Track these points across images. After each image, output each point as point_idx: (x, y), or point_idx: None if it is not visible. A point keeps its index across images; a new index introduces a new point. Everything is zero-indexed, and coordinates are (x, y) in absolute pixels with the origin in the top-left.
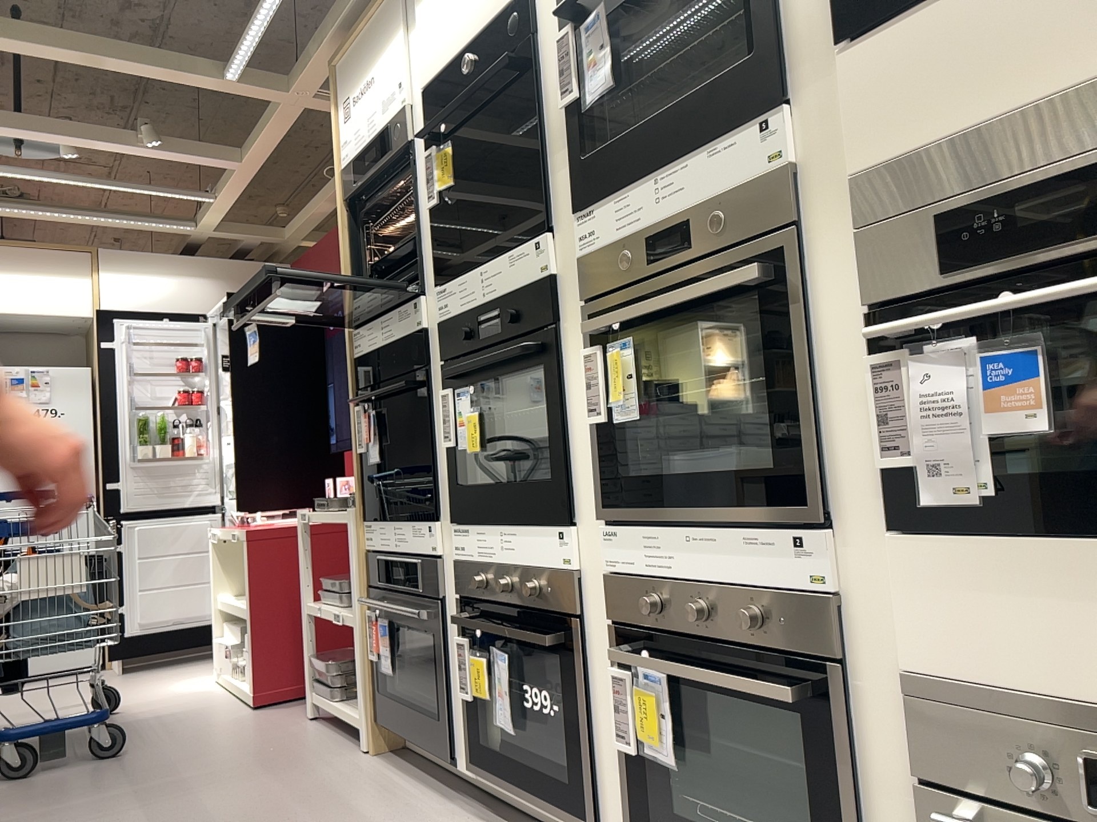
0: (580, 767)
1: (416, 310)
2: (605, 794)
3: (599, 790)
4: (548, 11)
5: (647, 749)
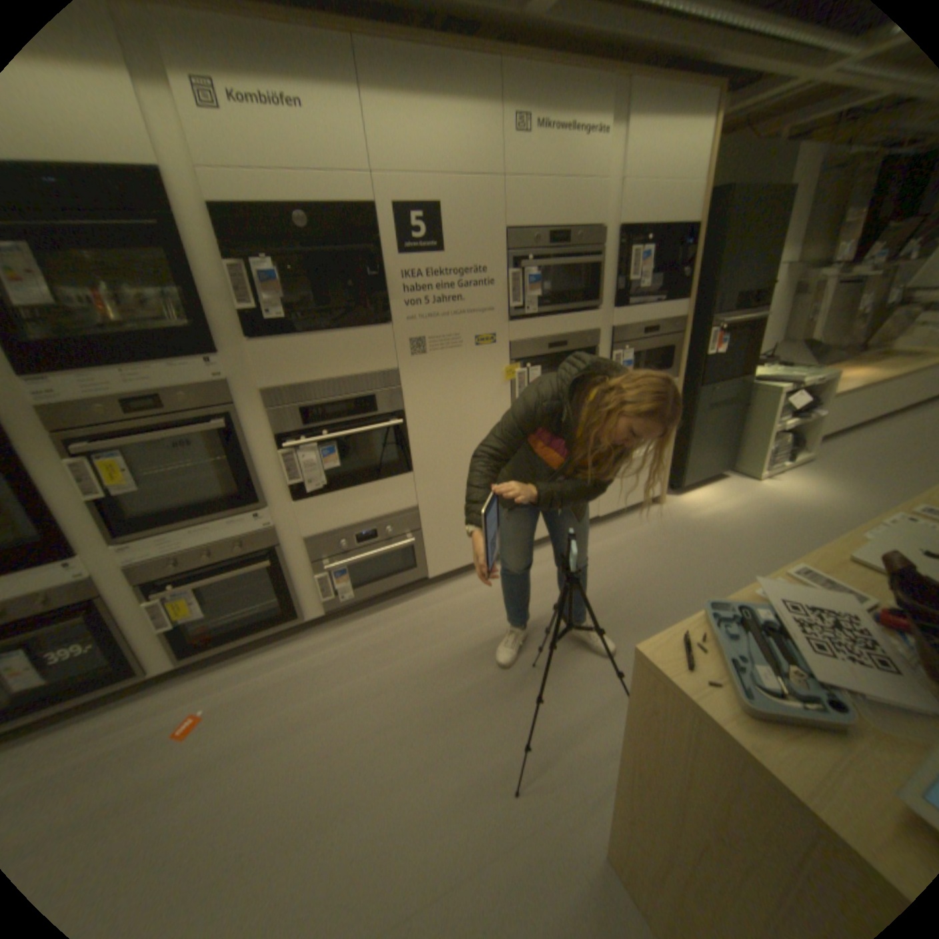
0: (118, 661)
1: None
2: (140, 660)
3: (133, 662)
4: None
5: (177, 624)
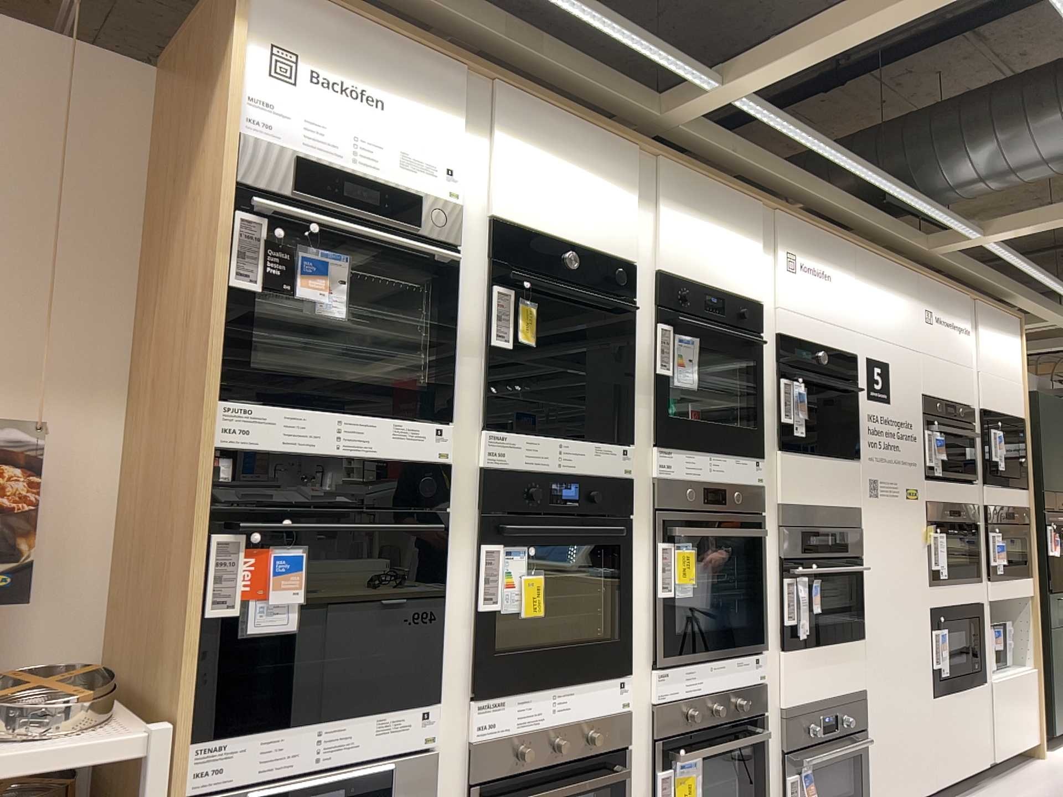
0: None
1: (447, 439)
2: None
3: None
4: (640, 295)
5: None
